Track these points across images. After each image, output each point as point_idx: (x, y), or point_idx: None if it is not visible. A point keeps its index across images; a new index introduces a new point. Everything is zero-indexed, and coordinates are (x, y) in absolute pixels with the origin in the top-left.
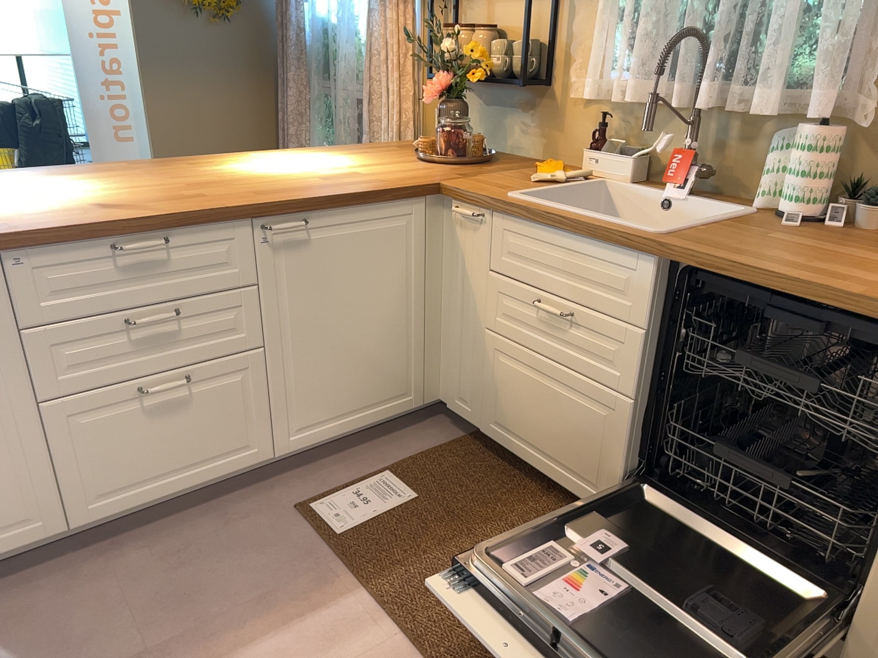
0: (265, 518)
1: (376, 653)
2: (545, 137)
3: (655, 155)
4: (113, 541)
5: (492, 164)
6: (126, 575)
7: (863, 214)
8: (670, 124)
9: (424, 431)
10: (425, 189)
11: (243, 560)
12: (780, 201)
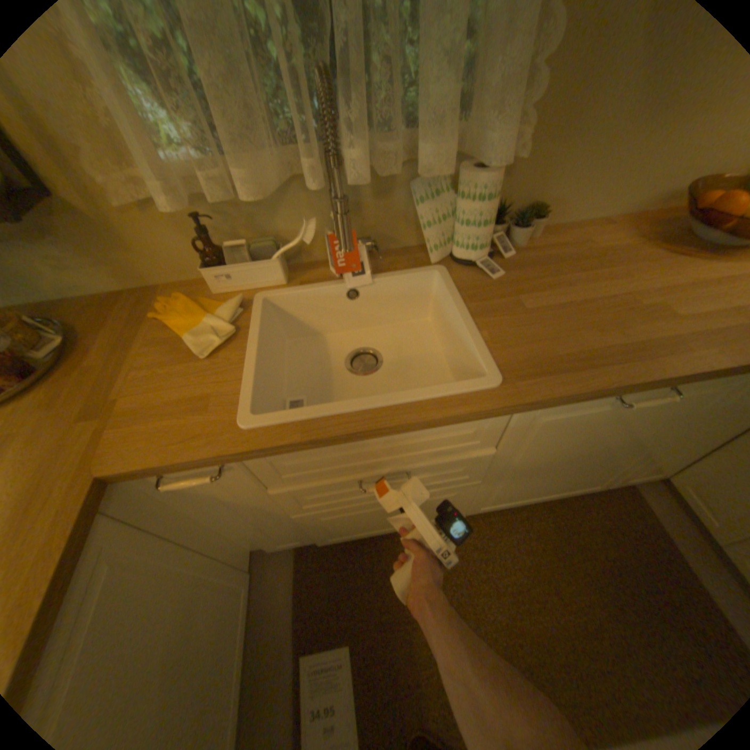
0: None
1: None
2: (103, 260)
3: (283, 235)
4: None
5: (77, 341)
6: None
7: (528, 234)
8: (288, 196)
9: (265, 579)
10: (85, 512)
11: None
12: (463, 248)
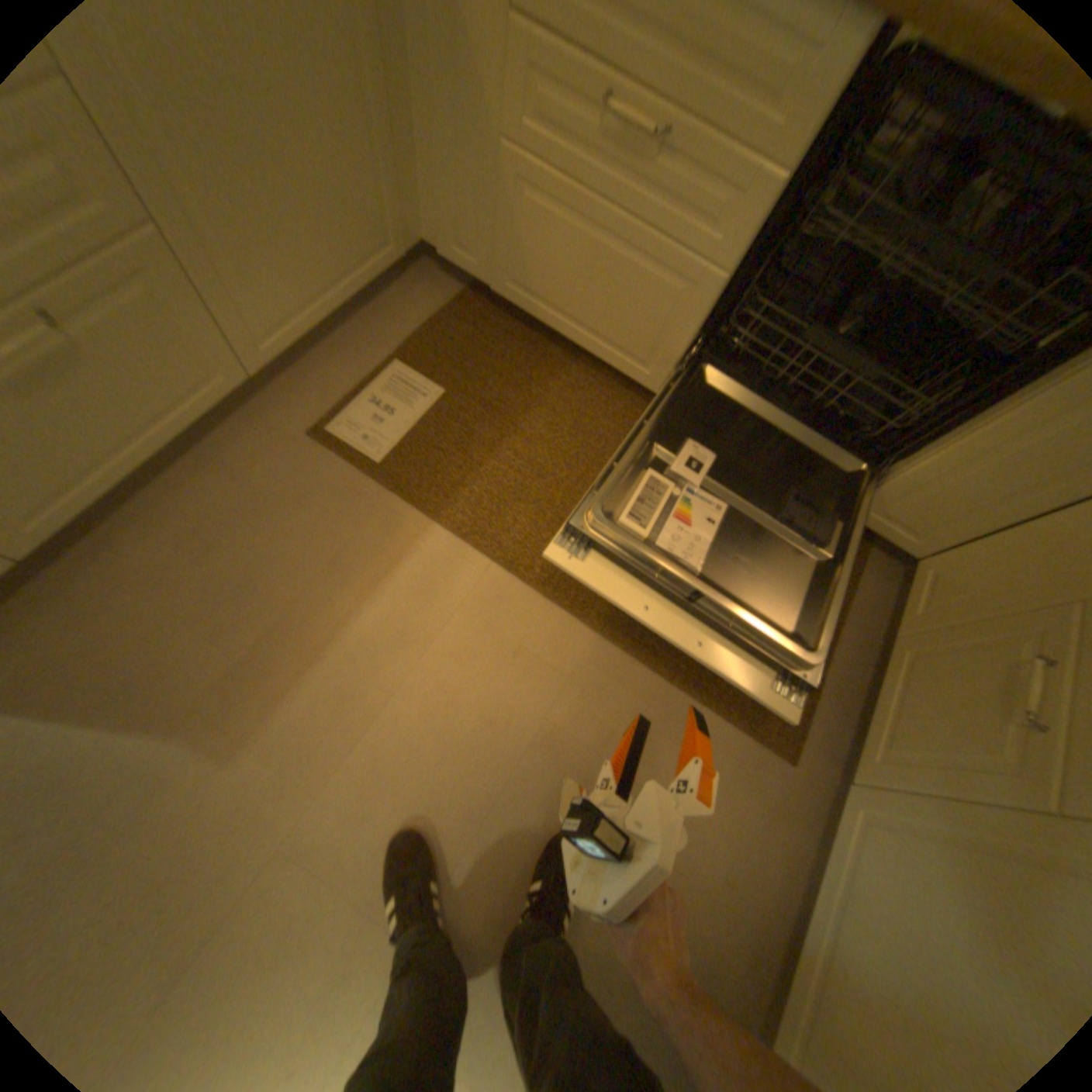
0: (277, 459)
1: (477, 590)
2: None
3: None
4: (88, 540)
5: None
6: (141, 581)
7: None
8: None
9: (414, 288)
10: None
11: (282, 523)
12: None
